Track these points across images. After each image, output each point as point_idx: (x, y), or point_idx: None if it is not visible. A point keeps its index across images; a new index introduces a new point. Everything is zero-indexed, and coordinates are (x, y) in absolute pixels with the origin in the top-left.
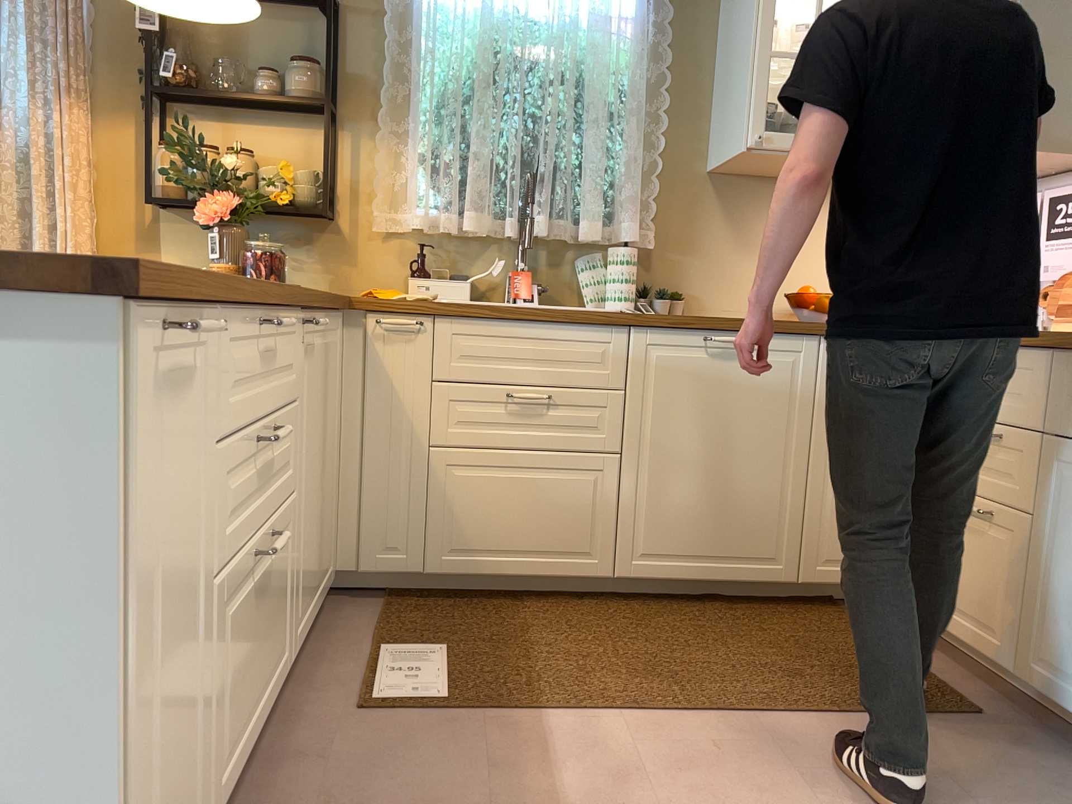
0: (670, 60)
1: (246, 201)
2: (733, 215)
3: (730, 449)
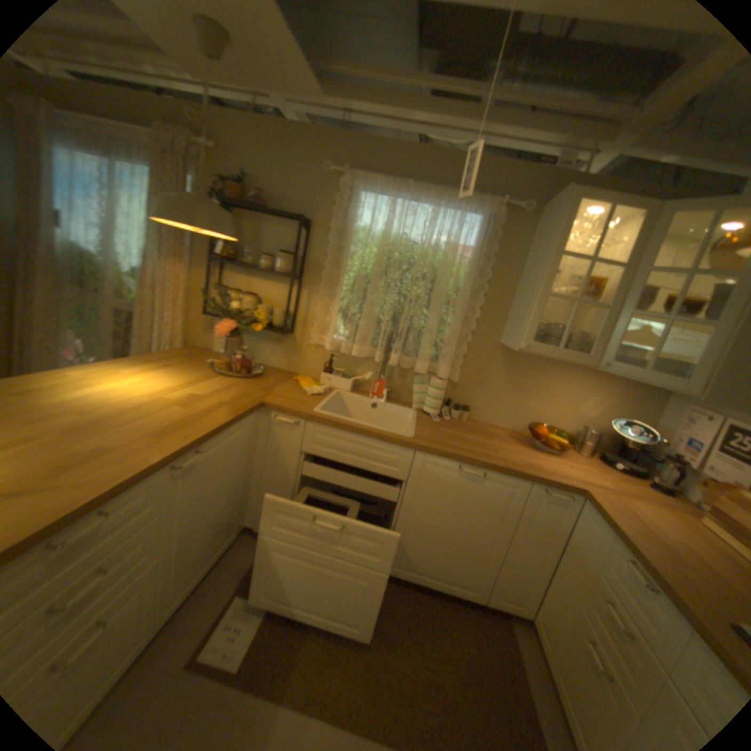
0: (491, 274)
1: (239, 326)
2: (510, 370)
3: (461, 529)
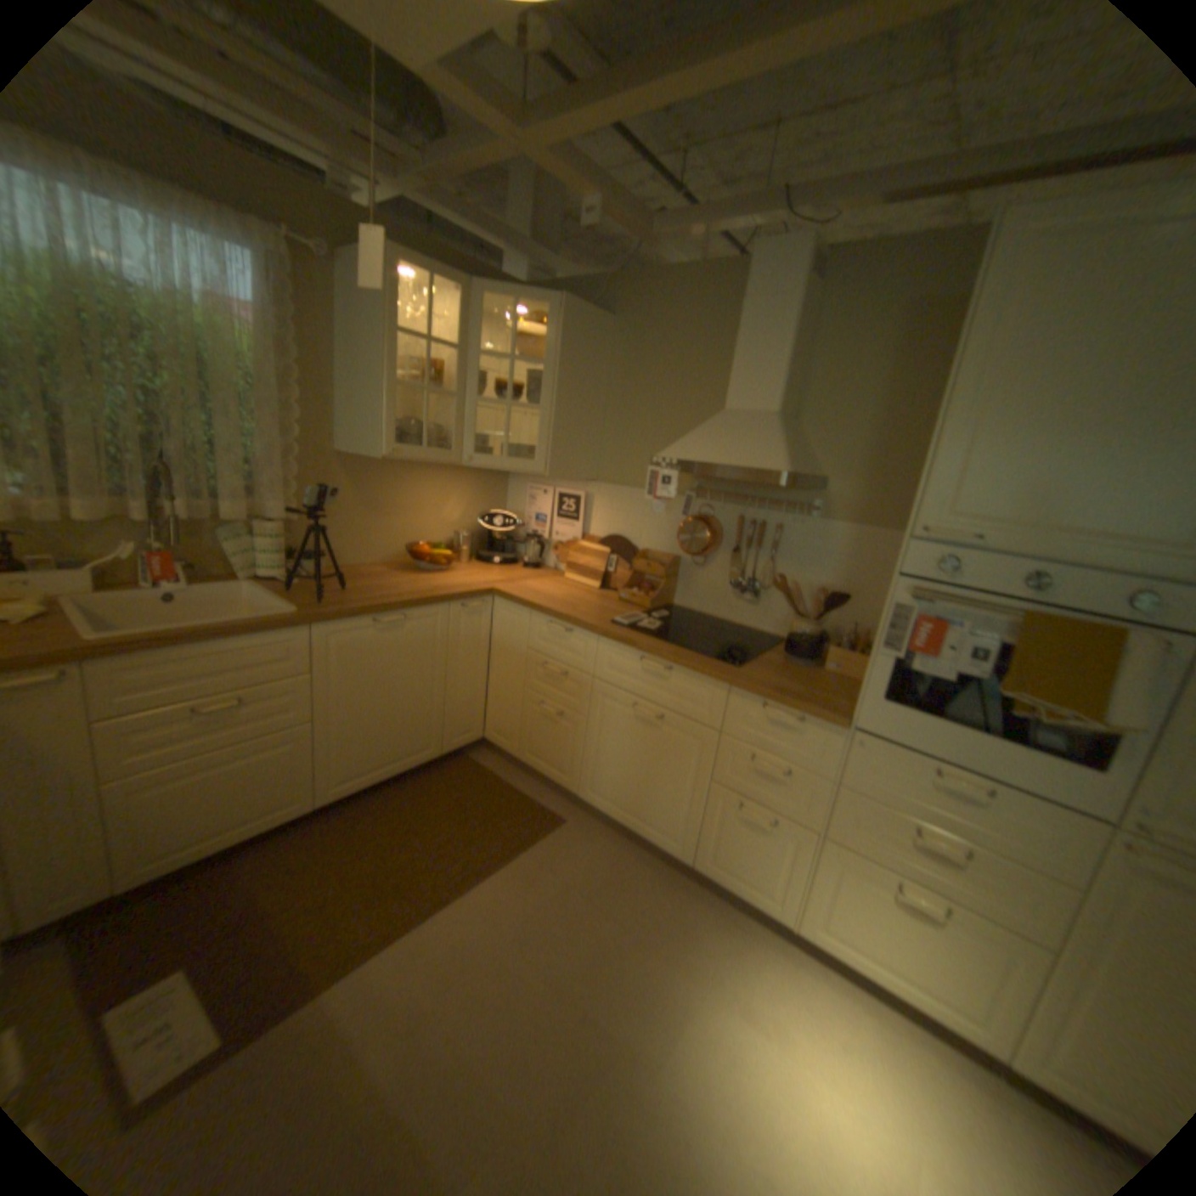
0: (290, 352)
1: None
2: (357, 487)
3: (395, 692)
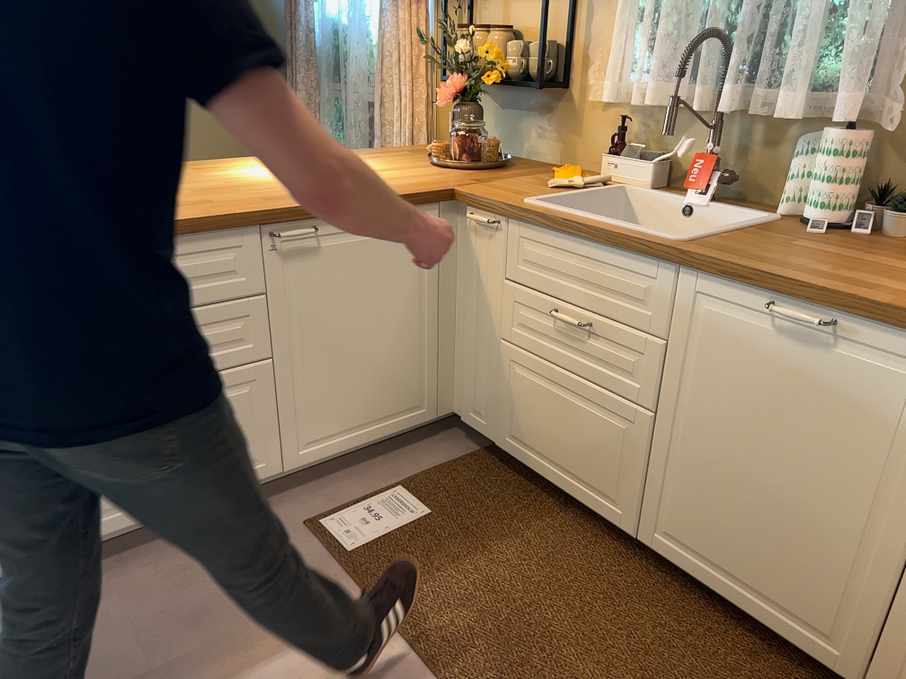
0: None
1: (469, 83)
2: None
3: (784, 465)
